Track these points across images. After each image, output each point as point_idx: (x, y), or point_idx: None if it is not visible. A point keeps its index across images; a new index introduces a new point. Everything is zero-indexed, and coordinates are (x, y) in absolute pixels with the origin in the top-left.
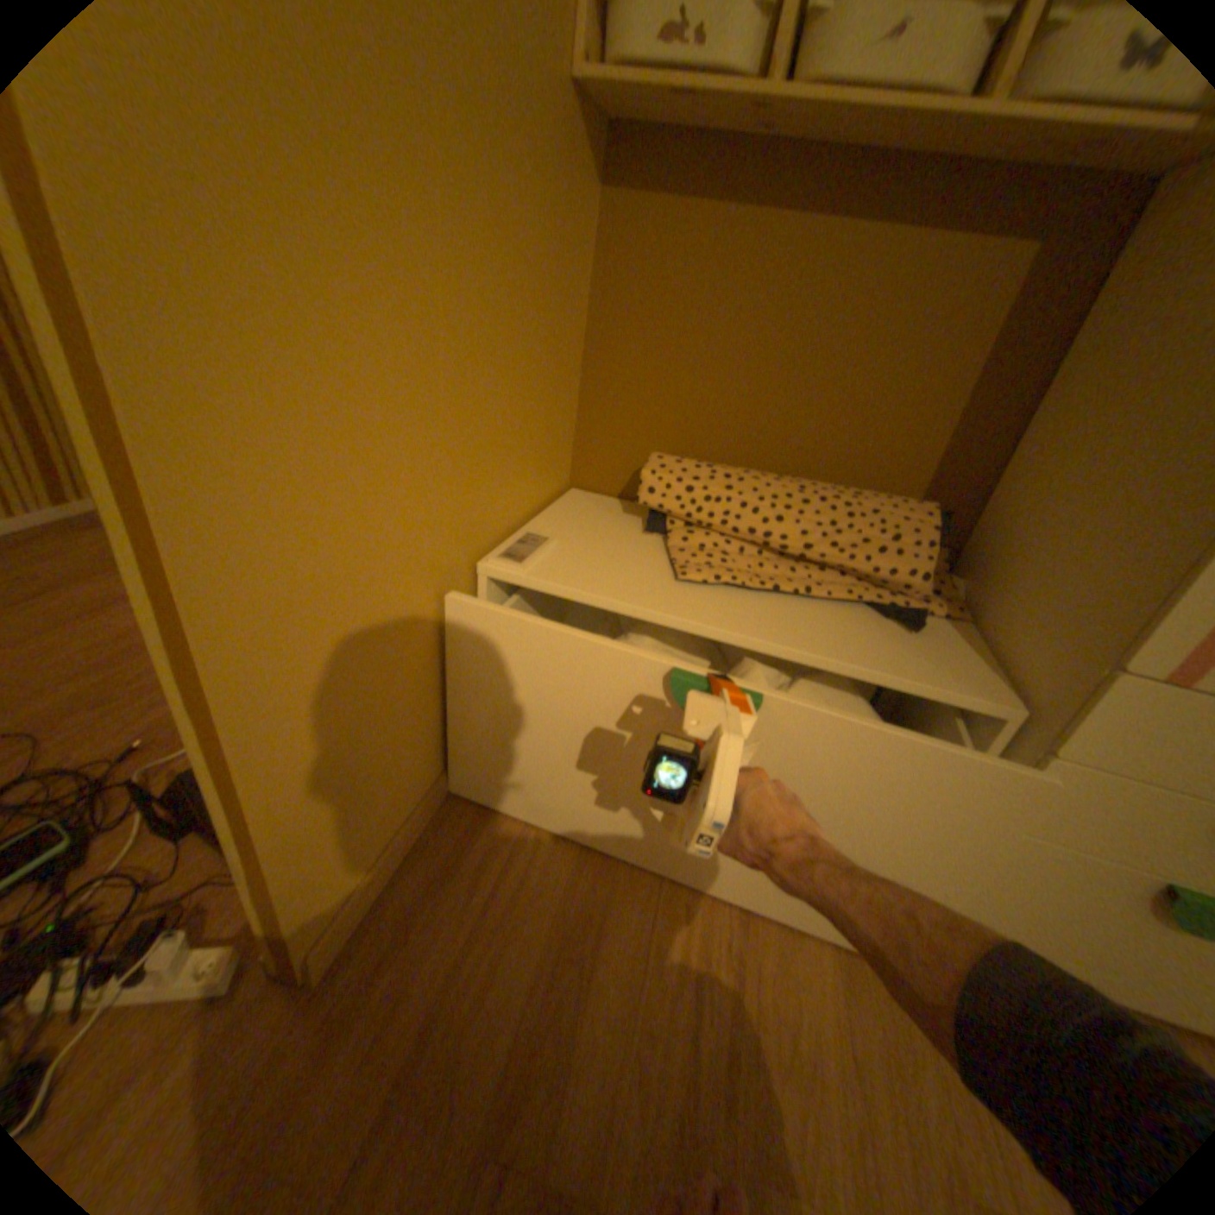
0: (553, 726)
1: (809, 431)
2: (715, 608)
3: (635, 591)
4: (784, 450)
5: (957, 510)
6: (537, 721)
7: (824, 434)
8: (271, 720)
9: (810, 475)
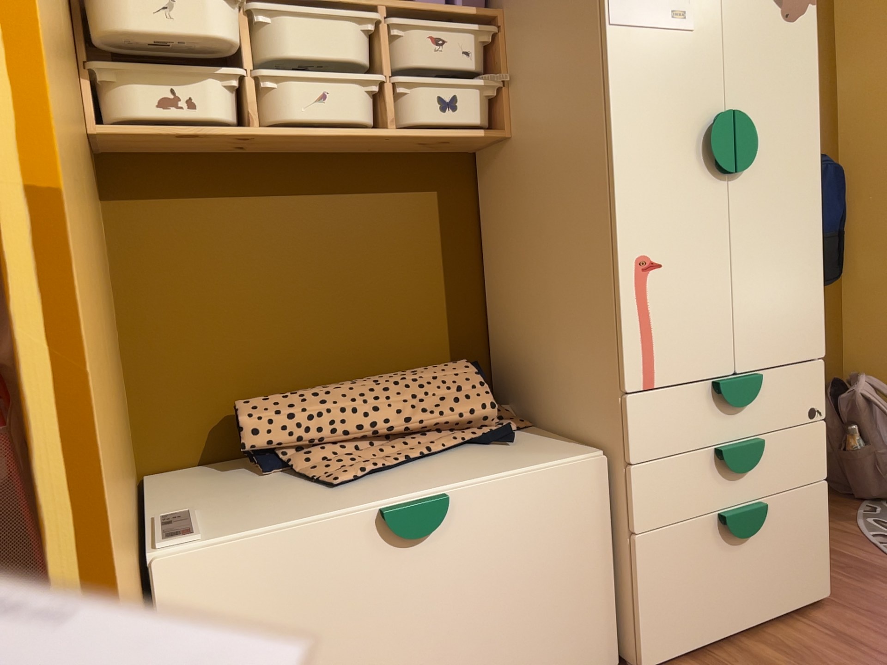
0: None
1: (354, 341)
2: (383, 491)
3: (312, 509)
4: (341, 362)
5: (477, 360)
6: None
7: (366, 339)
8: None
9: (369, 374)
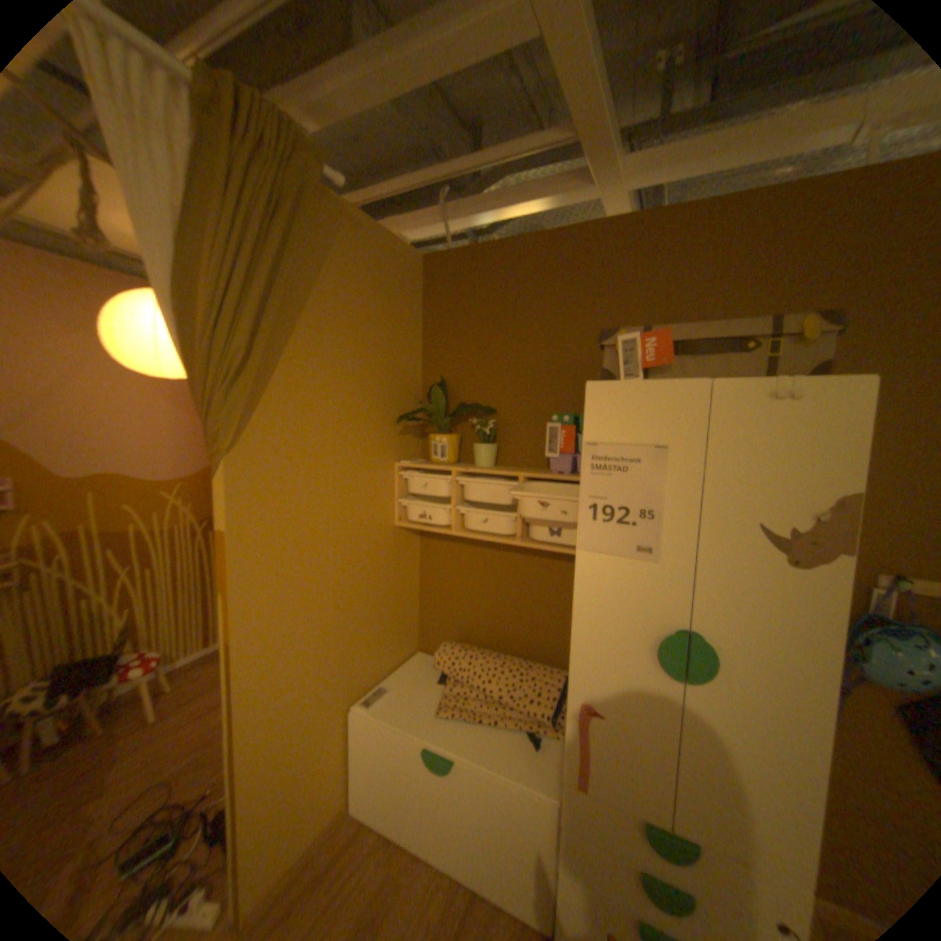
0: (381, 795)
1: (514, 631)
2: (443, 735)
3: (412, 724)
4: (506, 639)
5: None
6: (375, 791)
7: (520, 633)
8: (252, 787)
9: (519, 652)
